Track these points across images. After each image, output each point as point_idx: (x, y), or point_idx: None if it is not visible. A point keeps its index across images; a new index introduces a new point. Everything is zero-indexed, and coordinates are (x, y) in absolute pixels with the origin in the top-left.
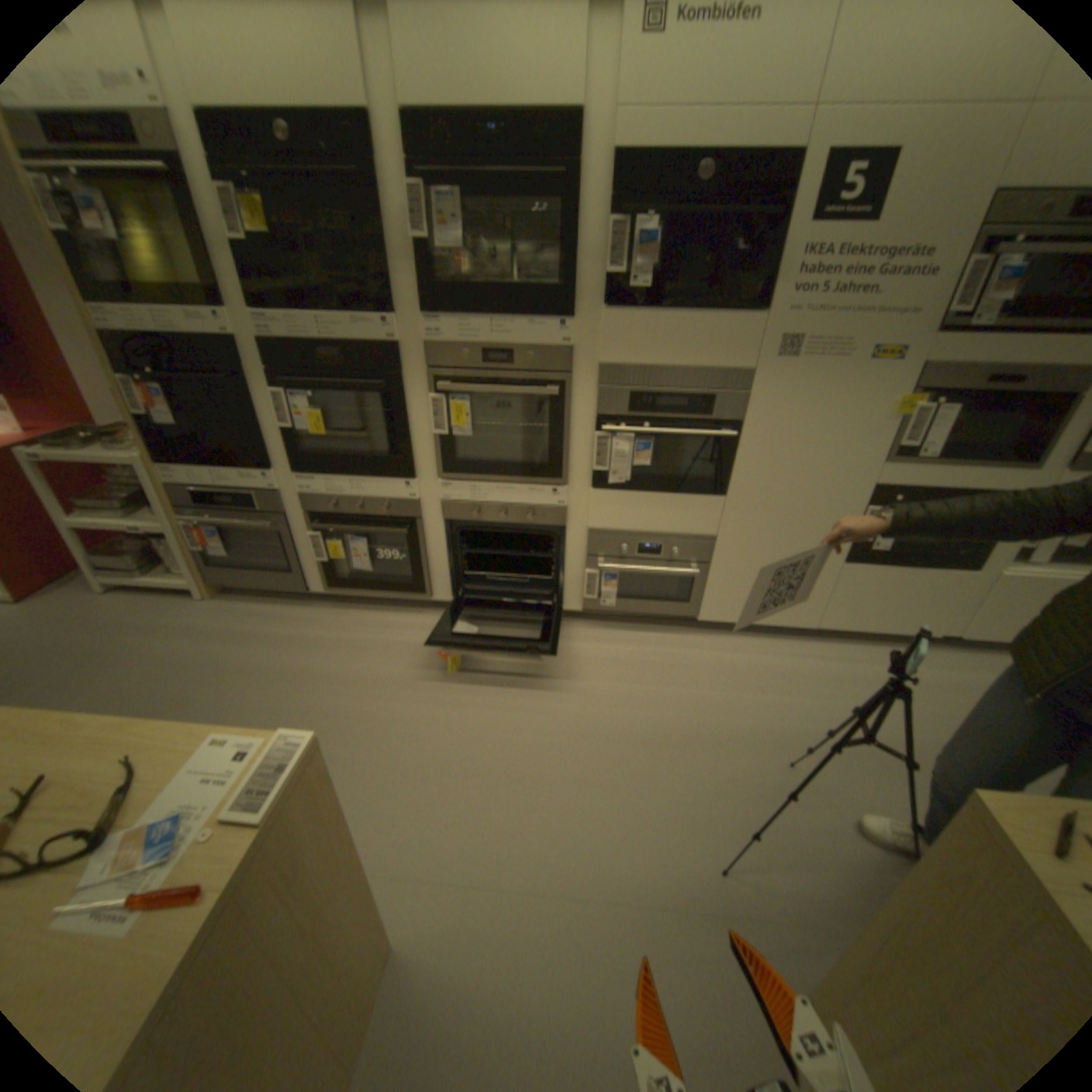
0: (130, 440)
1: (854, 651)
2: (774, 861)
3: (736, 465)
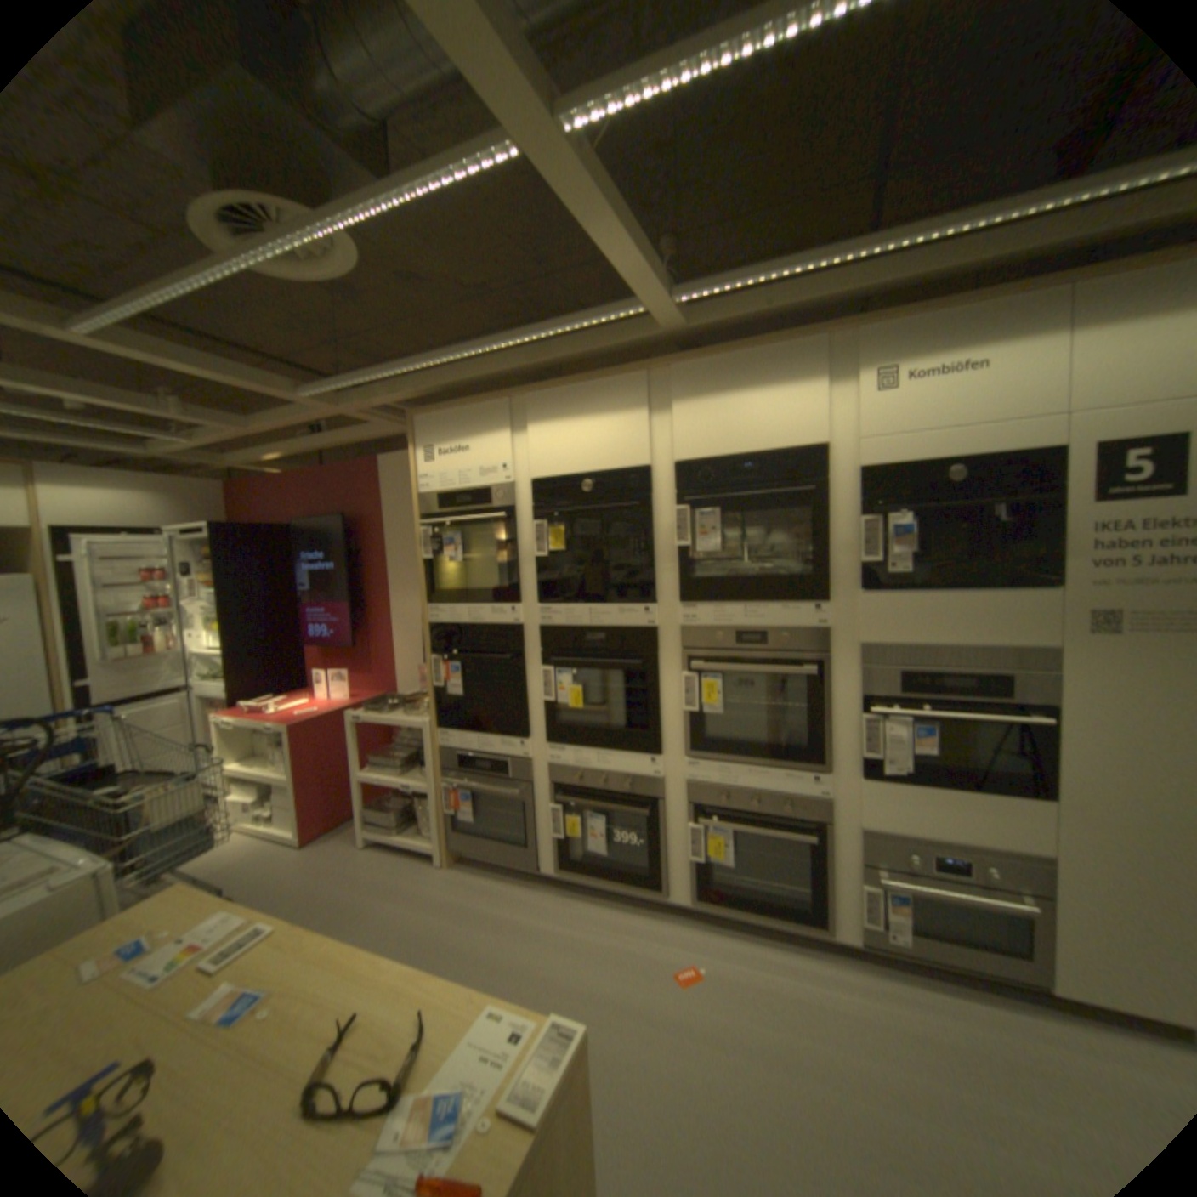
0: (424, 707)
1: None
2: None
3: (1066, 760)
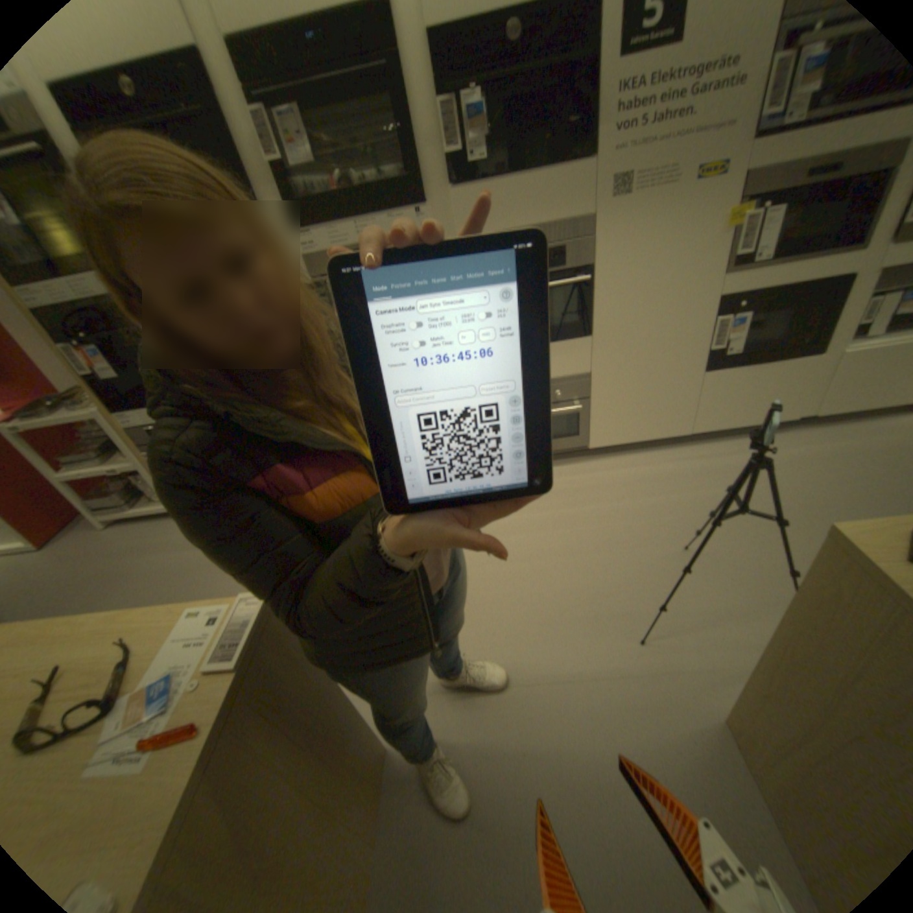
0: (85, 399)
1: (725, 446)
2: (681, 625)
3: (594, 306)
